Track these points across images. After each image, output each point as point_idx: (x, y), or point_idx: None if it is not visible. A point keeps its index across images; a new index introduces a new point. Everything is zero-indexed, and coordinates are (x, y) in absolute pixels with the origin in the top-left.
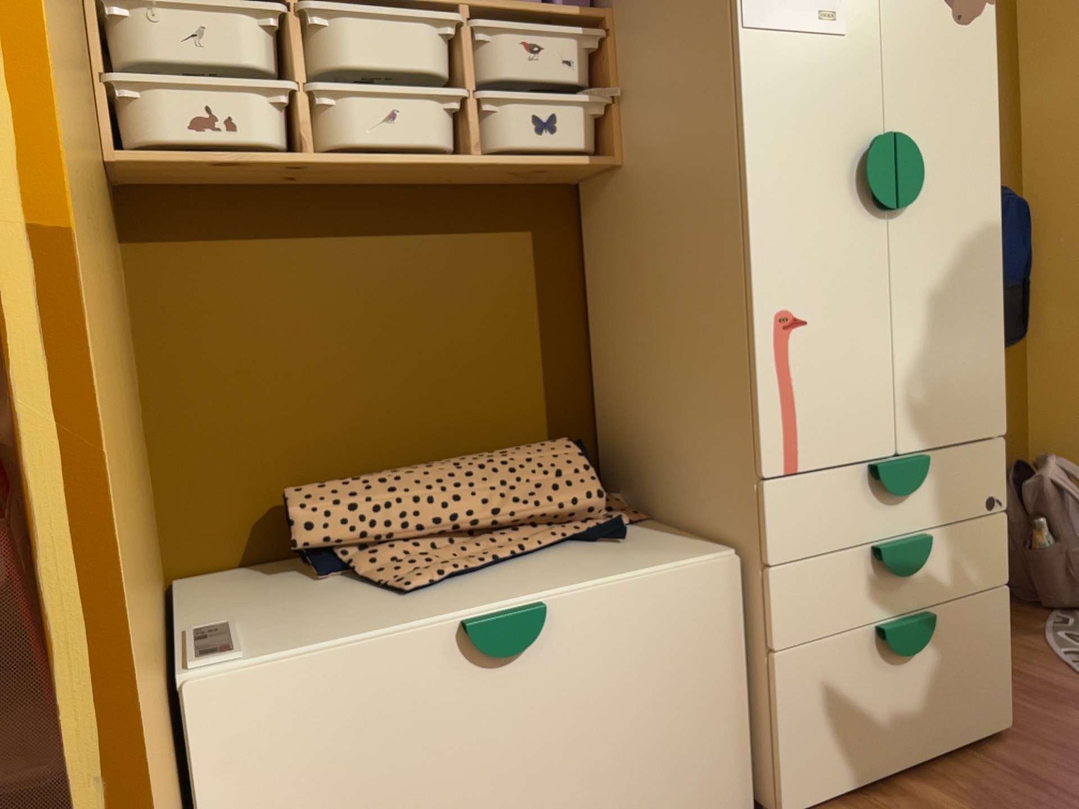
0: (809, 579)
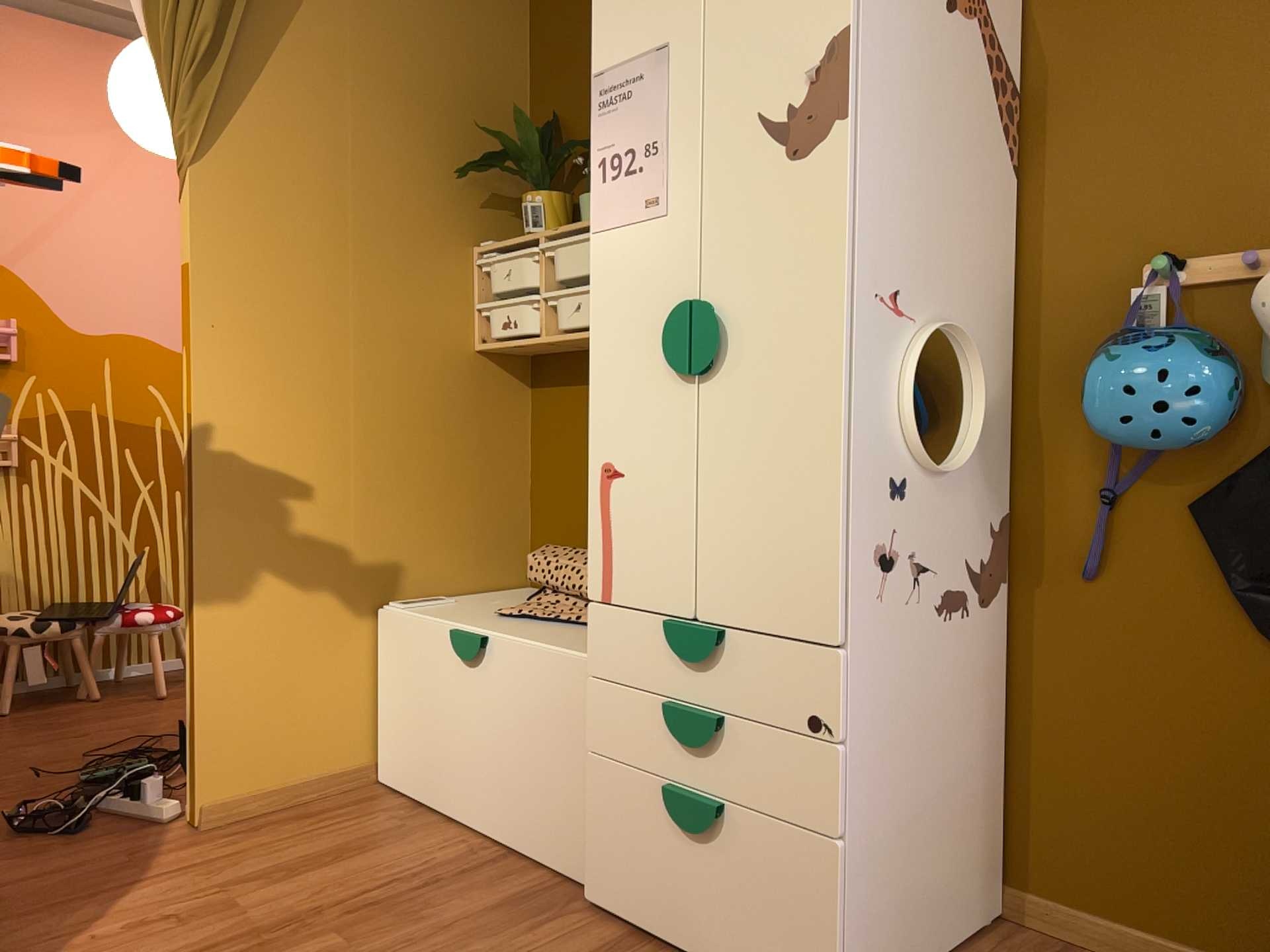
0: (613, 702)
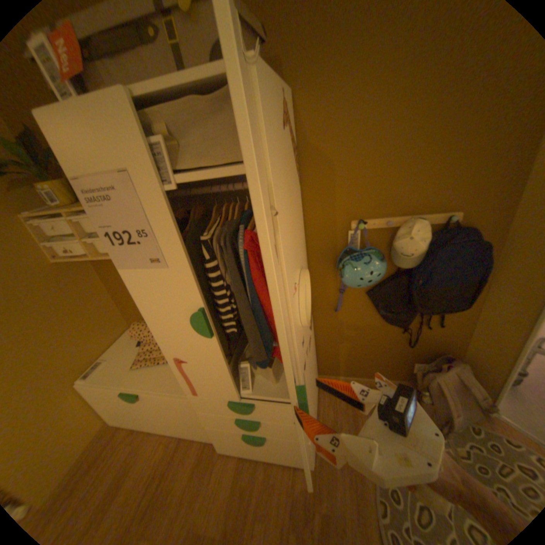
0: (210, 418)
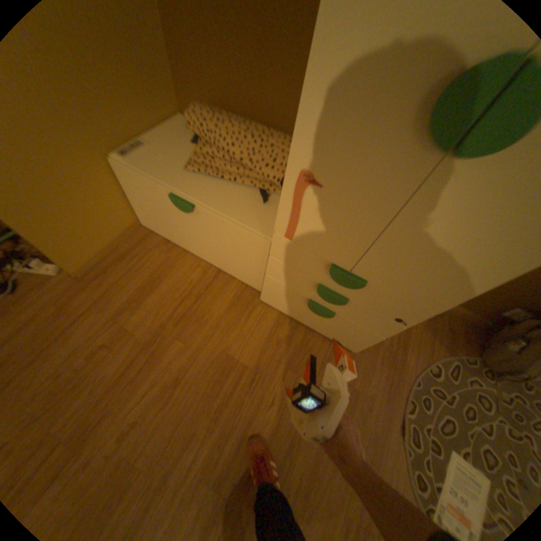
0: (284, 269)
